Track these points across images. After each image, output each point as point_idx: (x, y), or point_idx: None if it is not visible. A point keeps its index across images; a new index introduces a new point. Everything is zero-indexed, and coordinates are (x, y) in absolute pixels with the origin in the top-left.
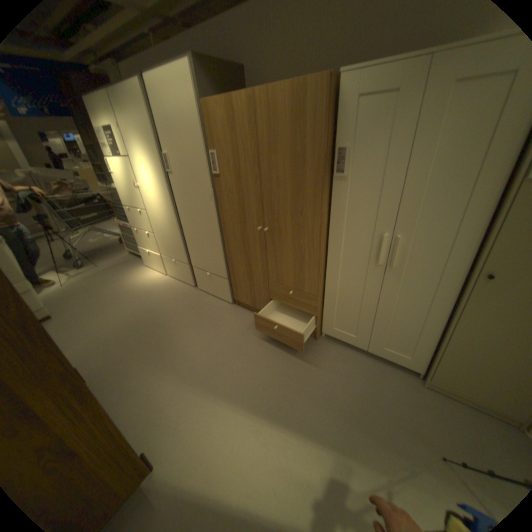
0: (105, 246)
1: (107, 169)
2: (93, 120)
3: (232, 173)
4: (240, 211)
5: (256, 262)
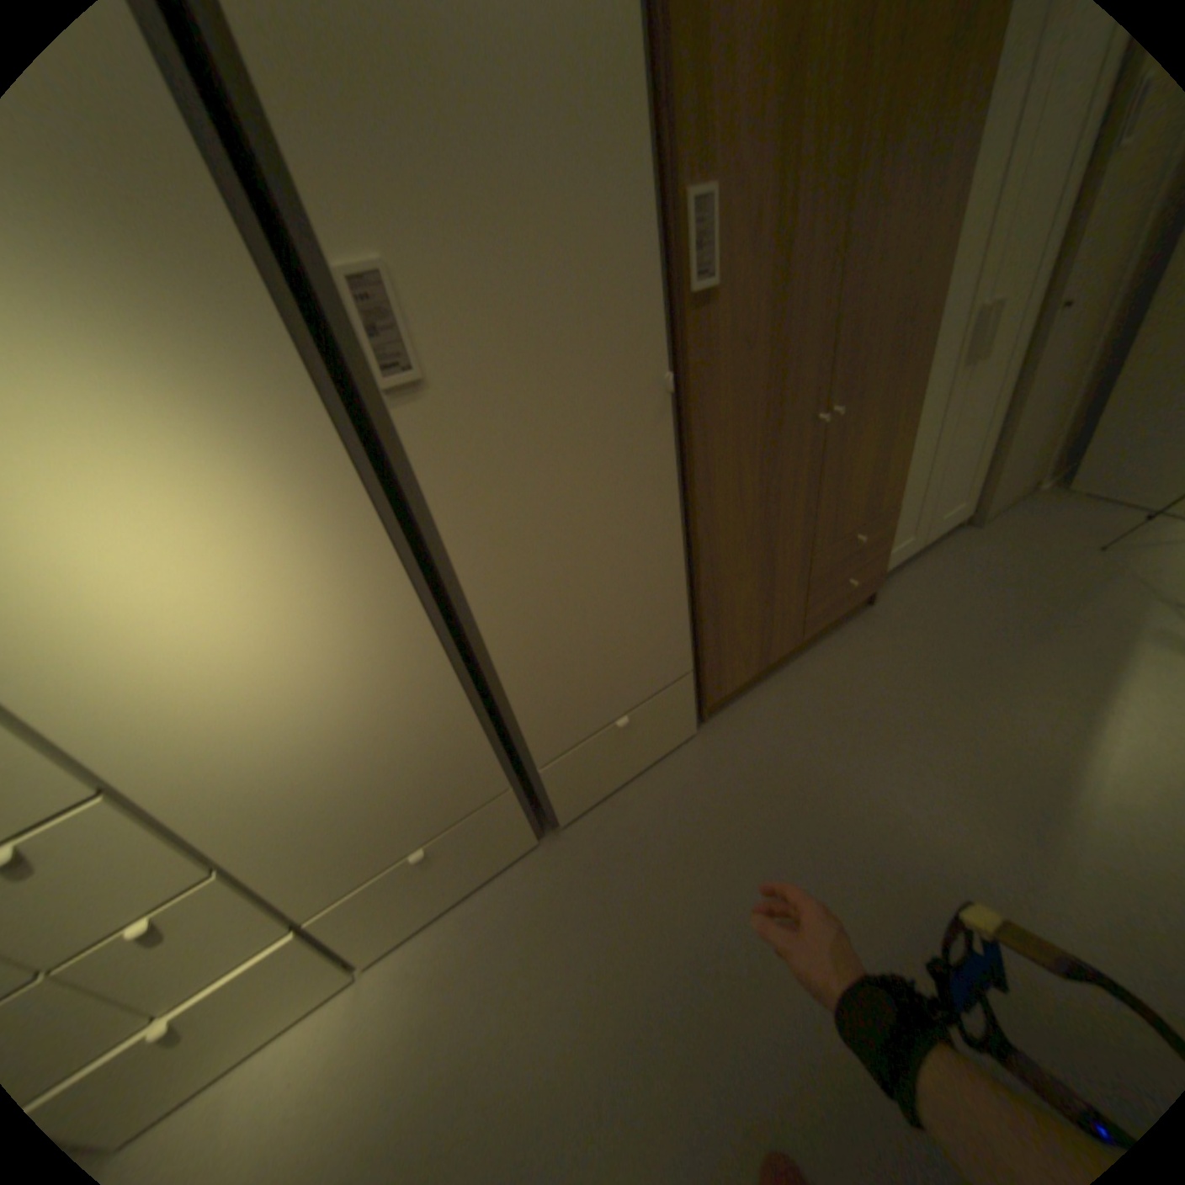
0: None
1: None
2: None
3: (763, 263)
4: (769, 399)
5: (790, 533)
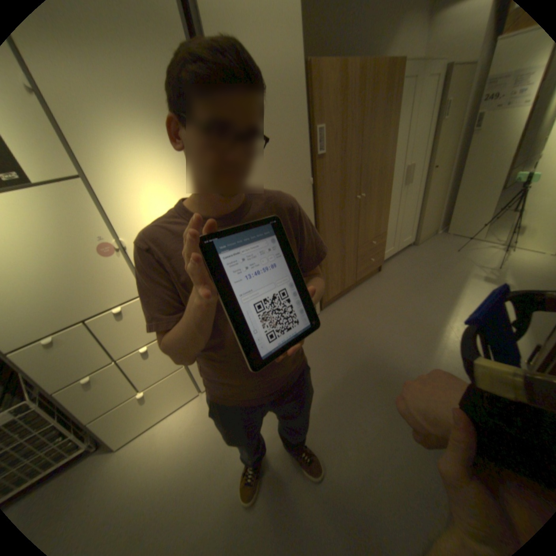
0: None
1: None
2: None
3: (338, 147)
4: (341, 189)
5: (349, 237)
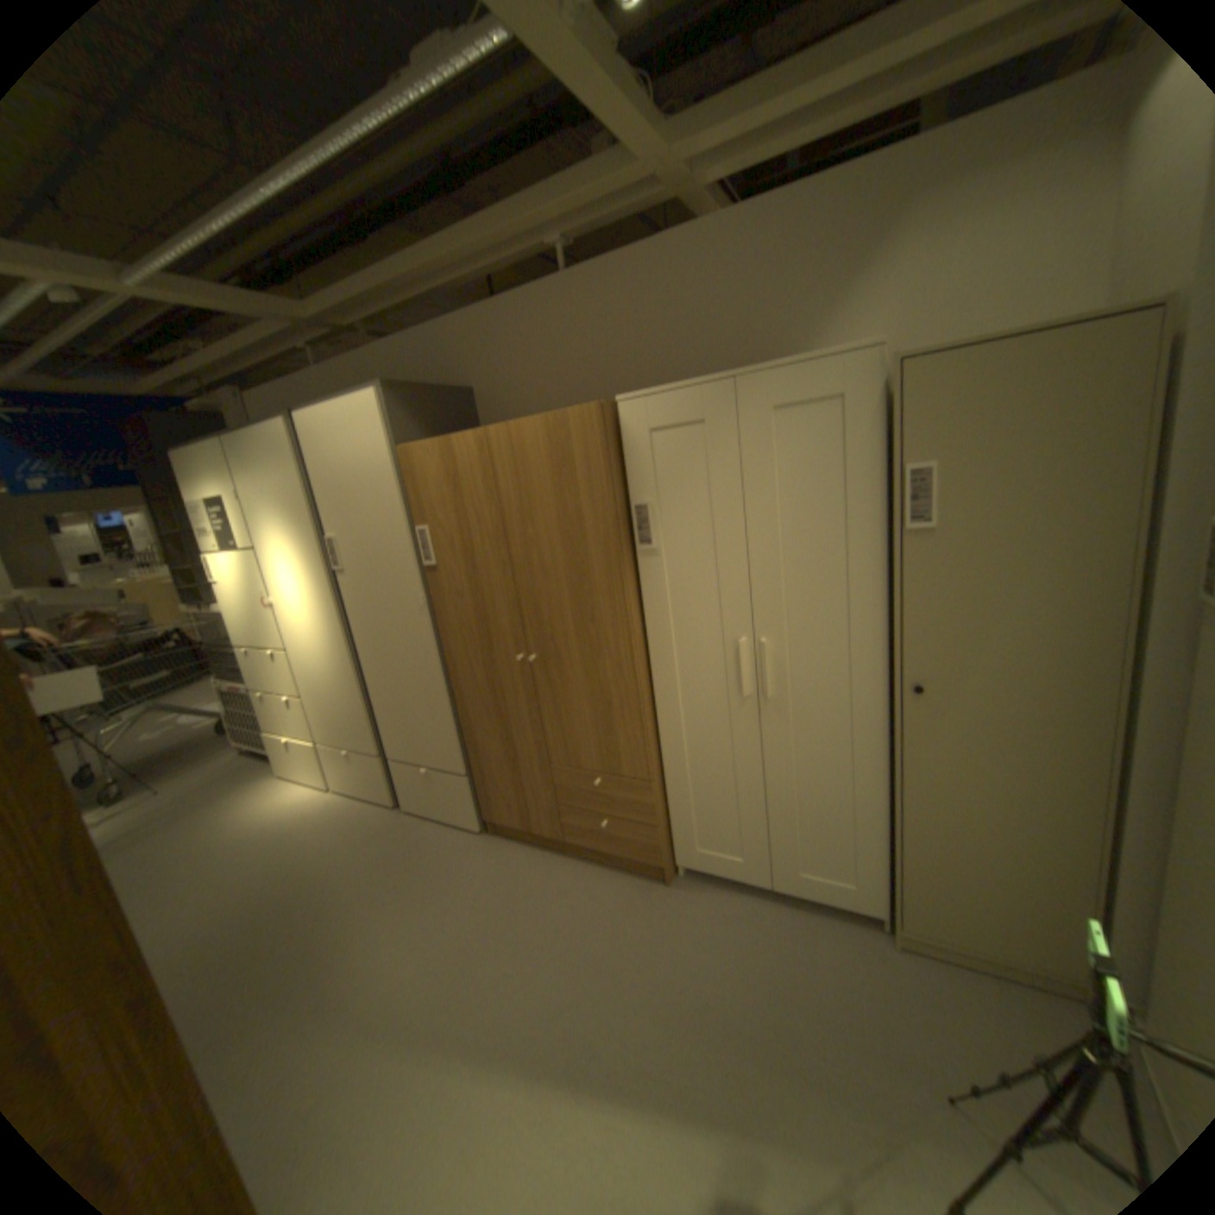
0: (181, 743)
1: (204, 574)
2: (183, 487)
3: (460, 560)
4: (481, 629)
5: (522, 728)
